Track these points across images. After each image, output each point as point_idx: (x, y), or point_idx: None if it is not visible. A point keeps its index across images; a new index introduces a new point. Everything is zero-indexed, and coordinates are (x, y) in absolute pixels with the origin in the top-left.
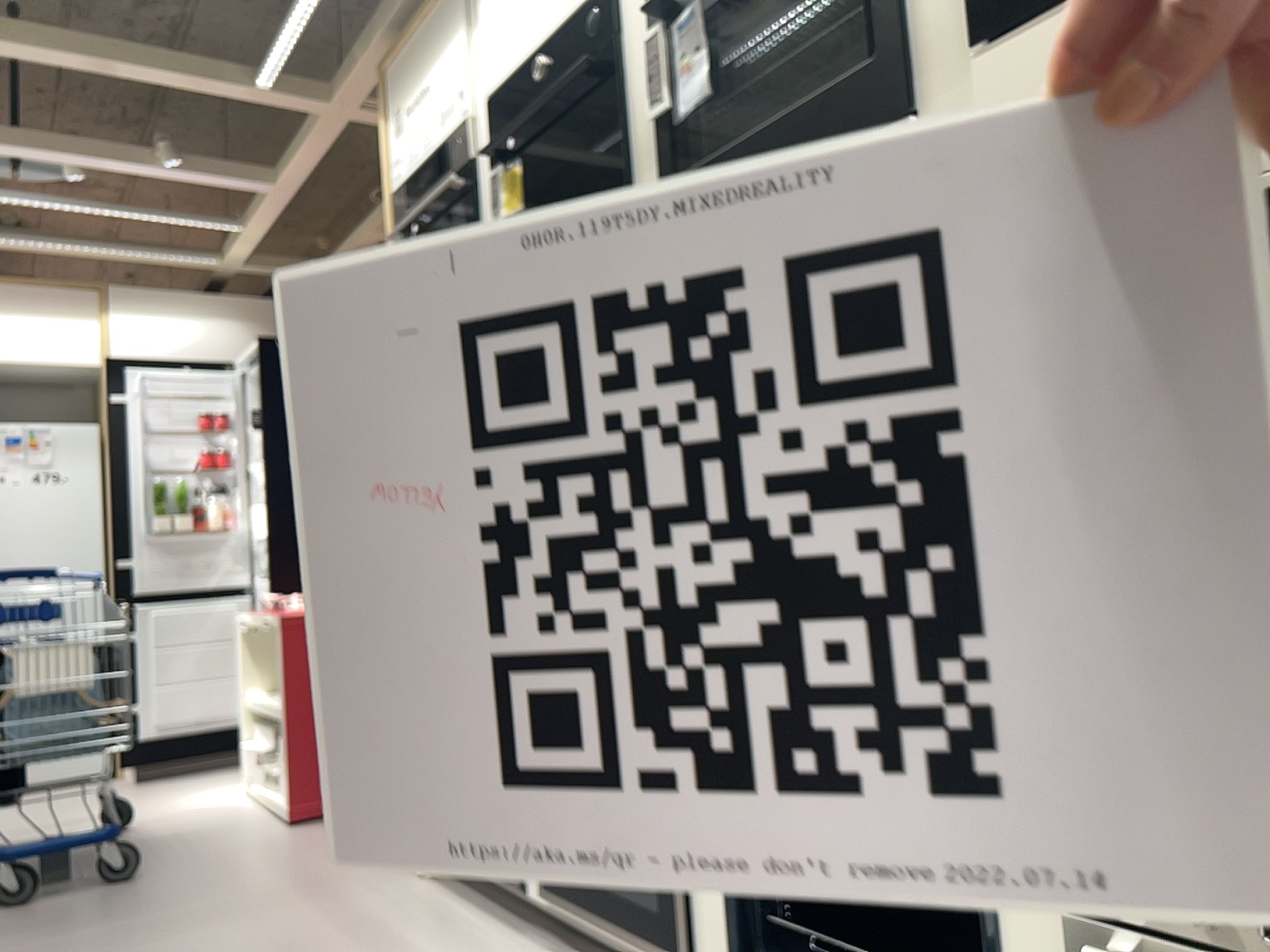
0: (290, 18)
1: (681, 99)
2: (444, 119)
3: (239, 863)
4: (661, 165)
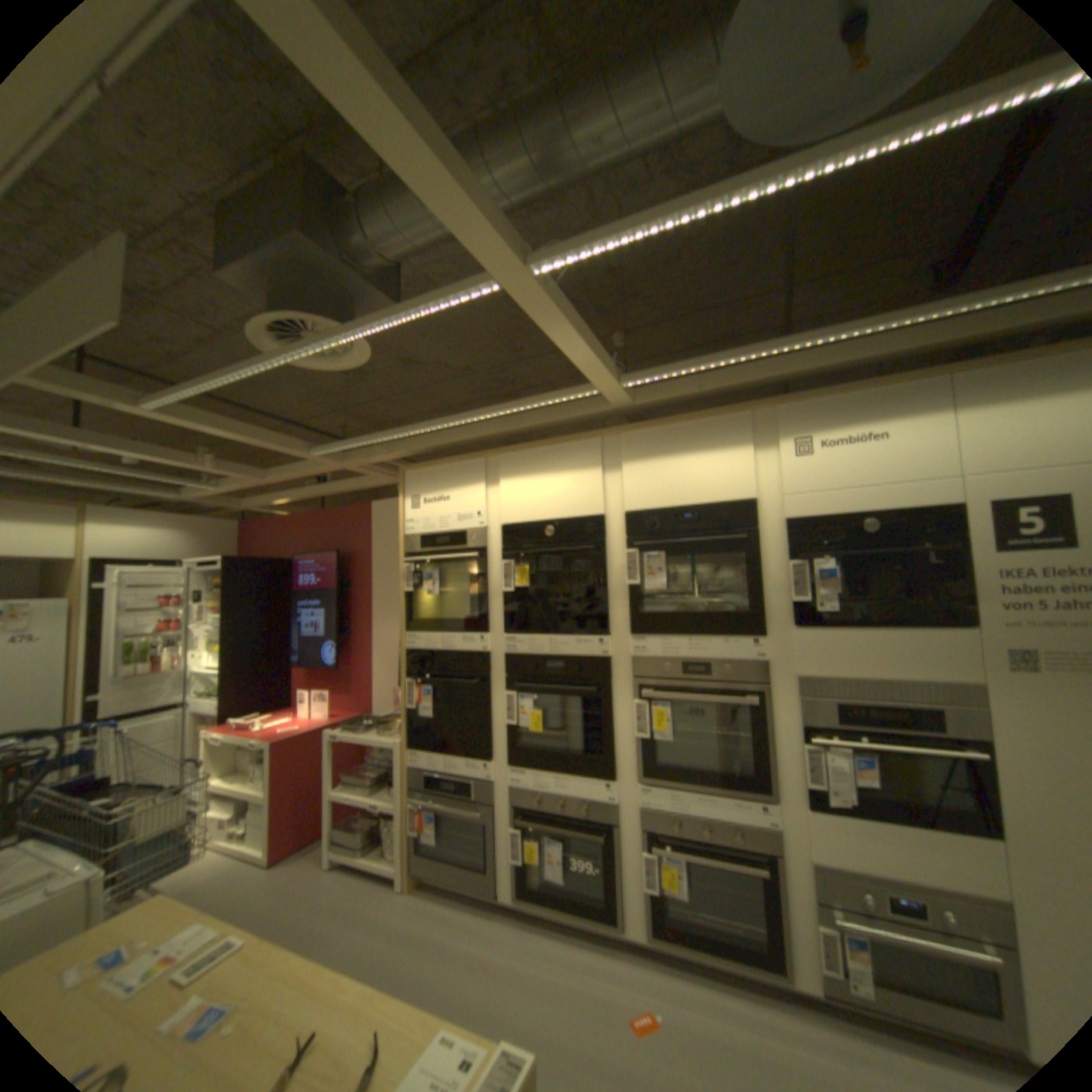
0: (363, 441)
1: (643, 582)
2: (462, 520)
3: (264, 911)
4: (629, 603)
